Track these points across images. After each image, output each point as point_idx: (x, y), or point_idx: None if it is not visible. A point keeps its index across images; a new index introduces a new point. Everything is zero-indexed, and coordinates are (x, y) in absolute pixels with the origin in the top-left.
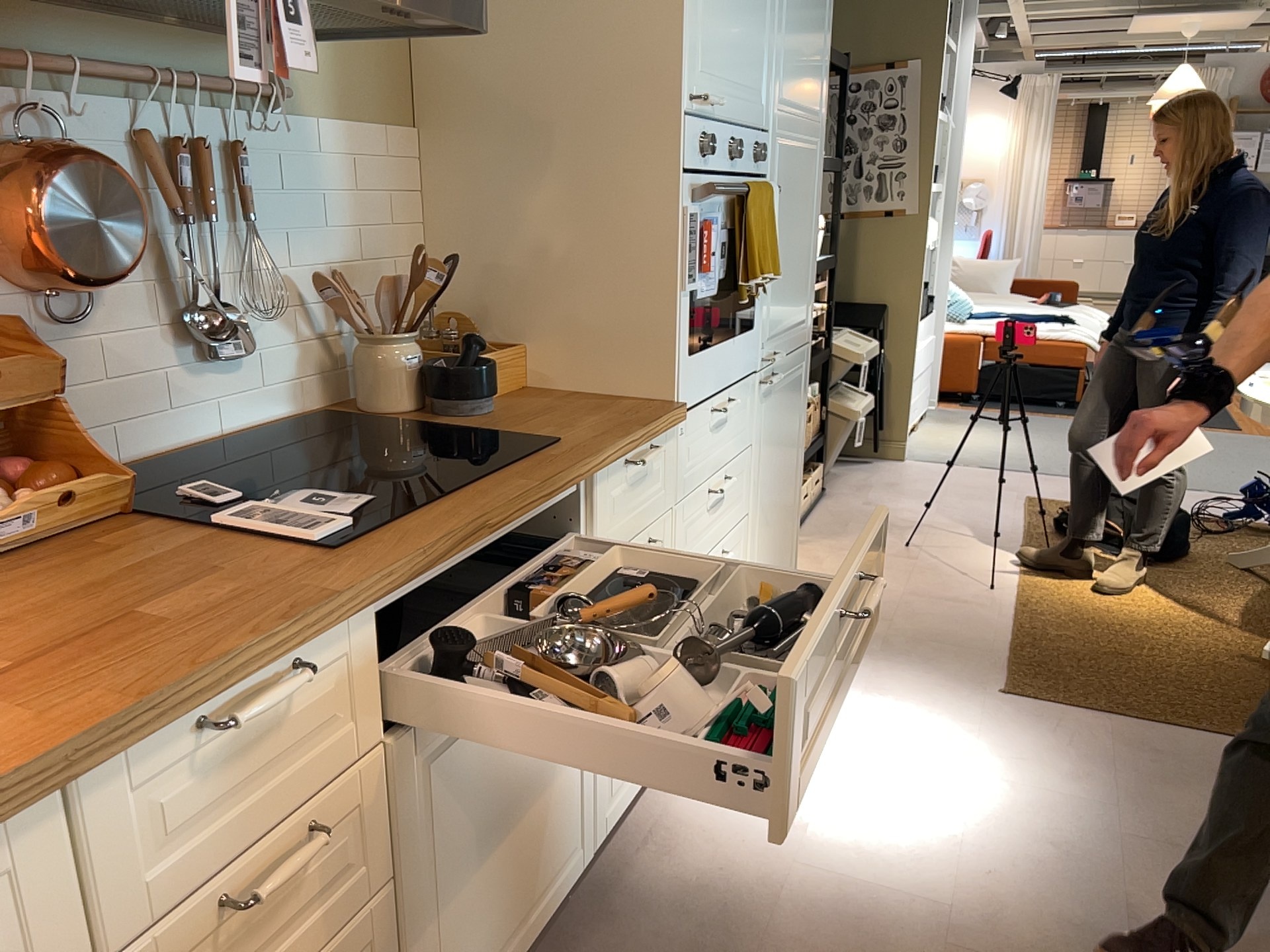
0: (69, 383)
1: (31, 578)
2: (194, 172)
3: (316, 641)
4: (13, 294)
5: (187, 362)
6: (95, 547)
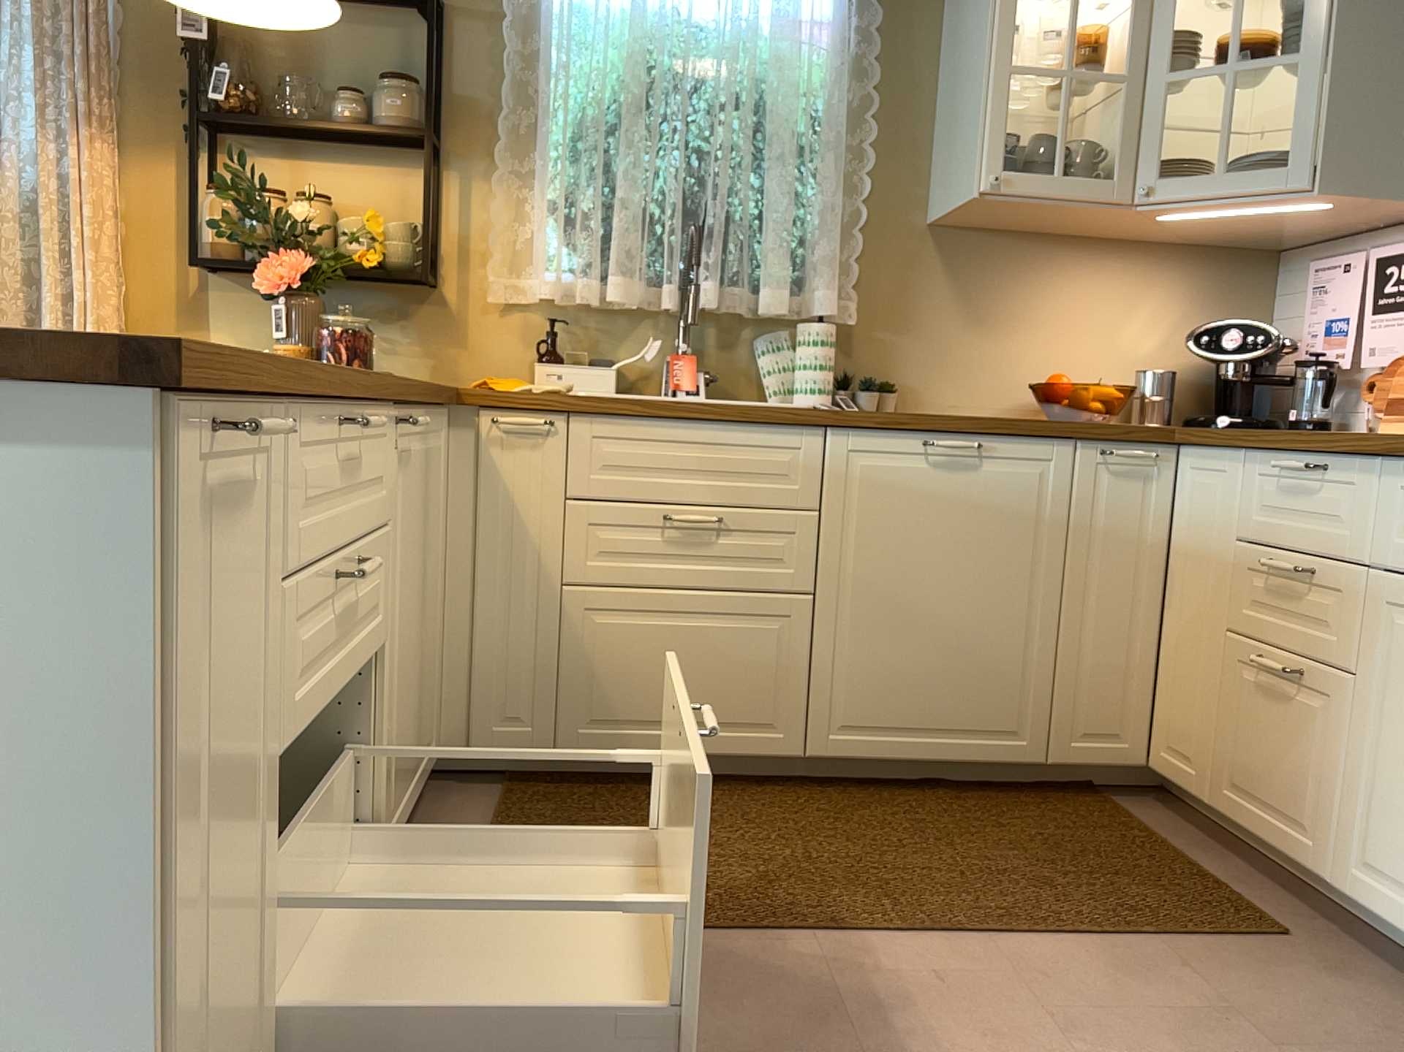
0: None
1: None
2: None
3: (1332, 456)
4: None
5: None
6: None
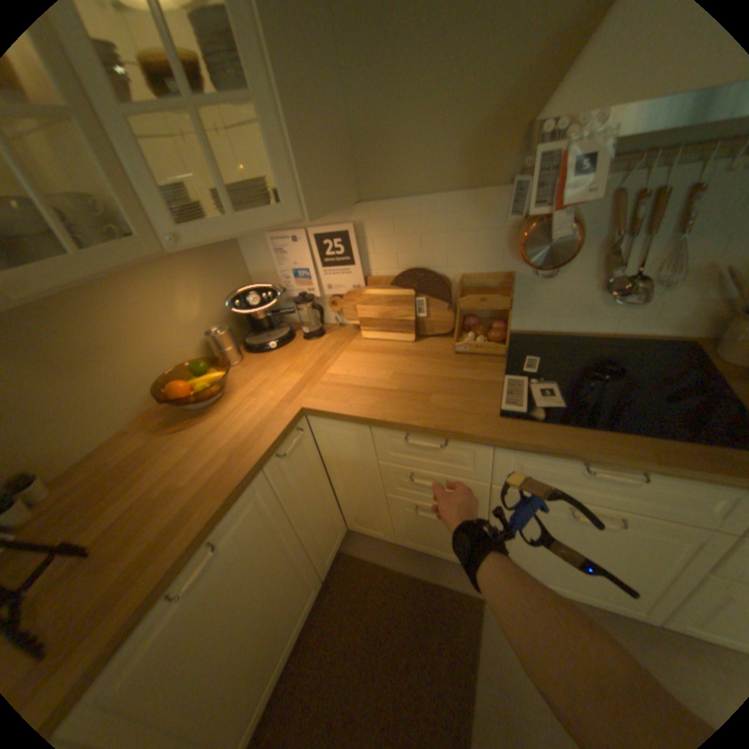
0: (540, 298)
1: (449, 365)
2: (650, 205)
3: (454, 439)
4: (527, 263)
5: (607, 298)
6: (477, 364)
